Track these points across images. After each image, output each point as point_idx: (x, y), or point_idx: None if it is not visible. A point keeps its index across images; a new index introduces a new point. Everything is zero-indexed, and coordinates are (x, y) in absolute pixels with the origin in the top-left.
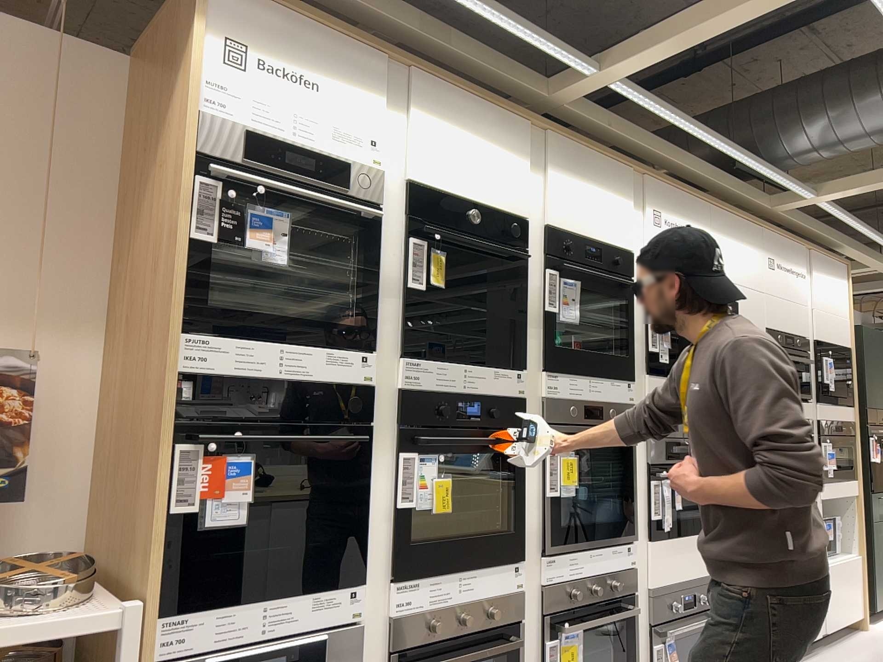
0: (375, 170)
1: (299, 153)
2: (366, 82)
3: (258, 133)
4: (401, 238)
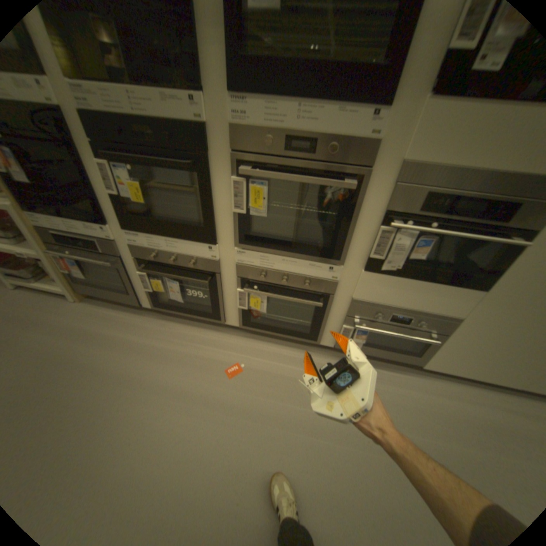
0: None
1: None
2: None
3: None
4: None
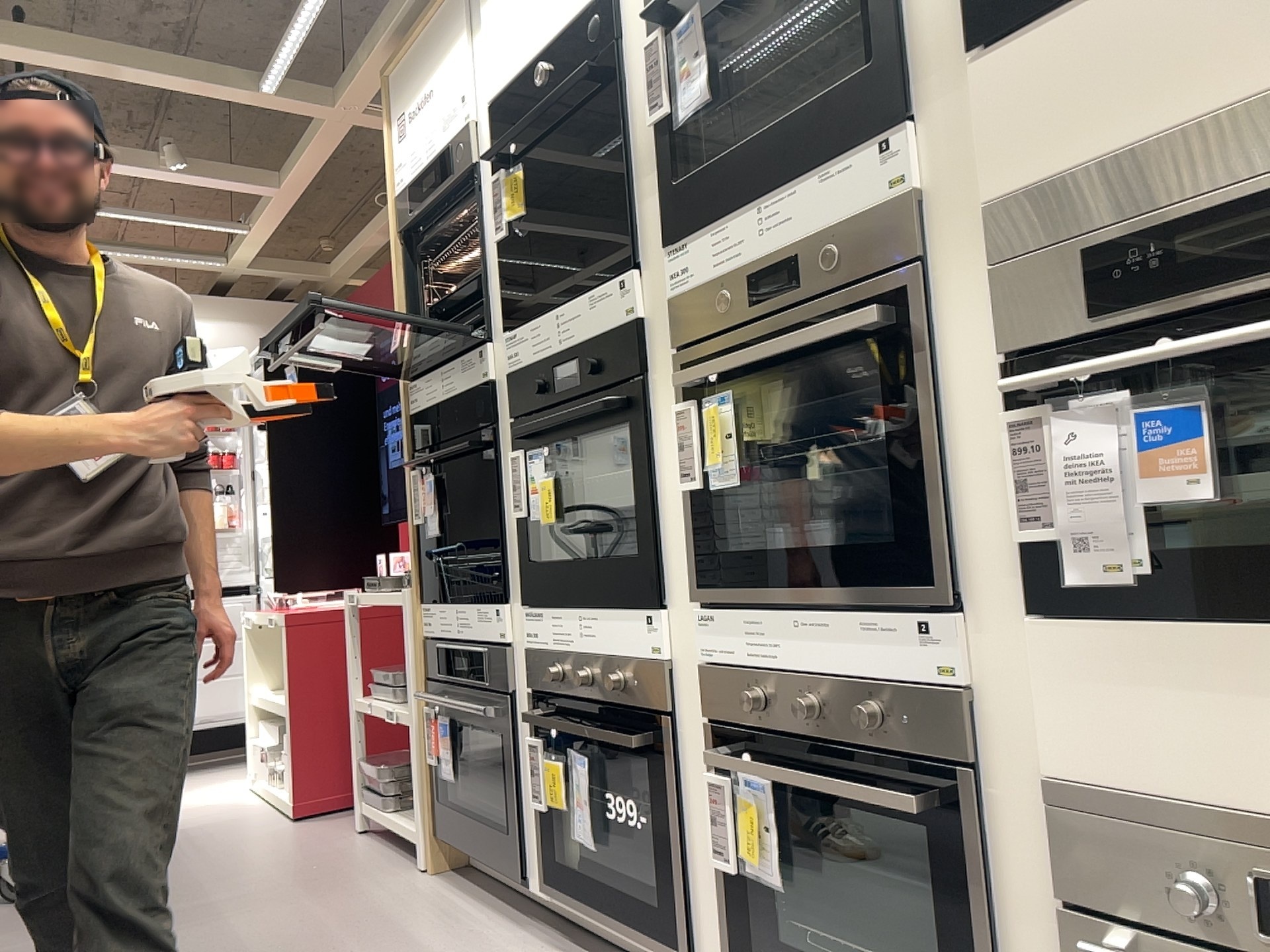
0: (462, 126)
1: (422, 173)
2: (448, 30)
3: (408, 181)
4: (493, 181)
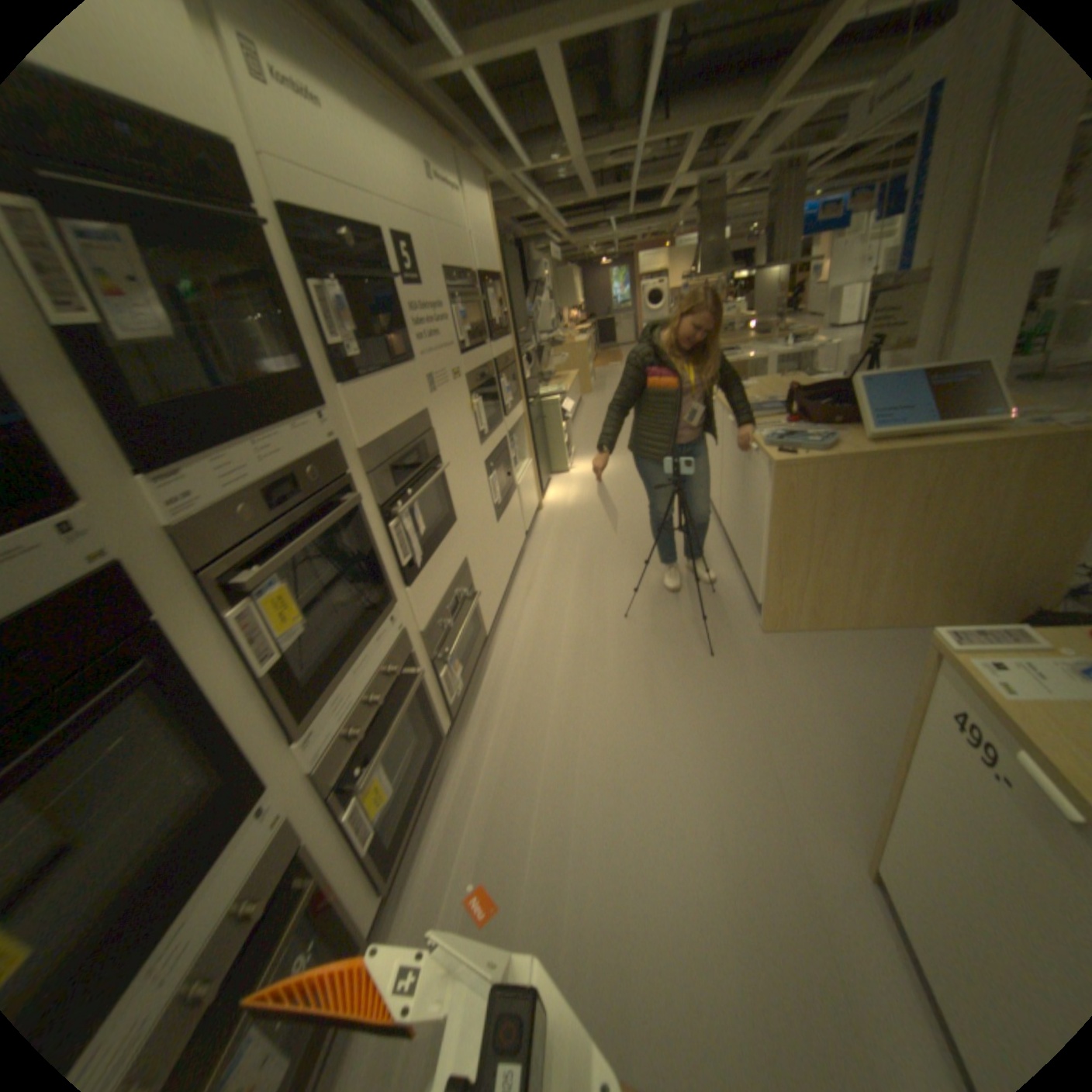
0: None
1: None
2: None
3: None
4: None
